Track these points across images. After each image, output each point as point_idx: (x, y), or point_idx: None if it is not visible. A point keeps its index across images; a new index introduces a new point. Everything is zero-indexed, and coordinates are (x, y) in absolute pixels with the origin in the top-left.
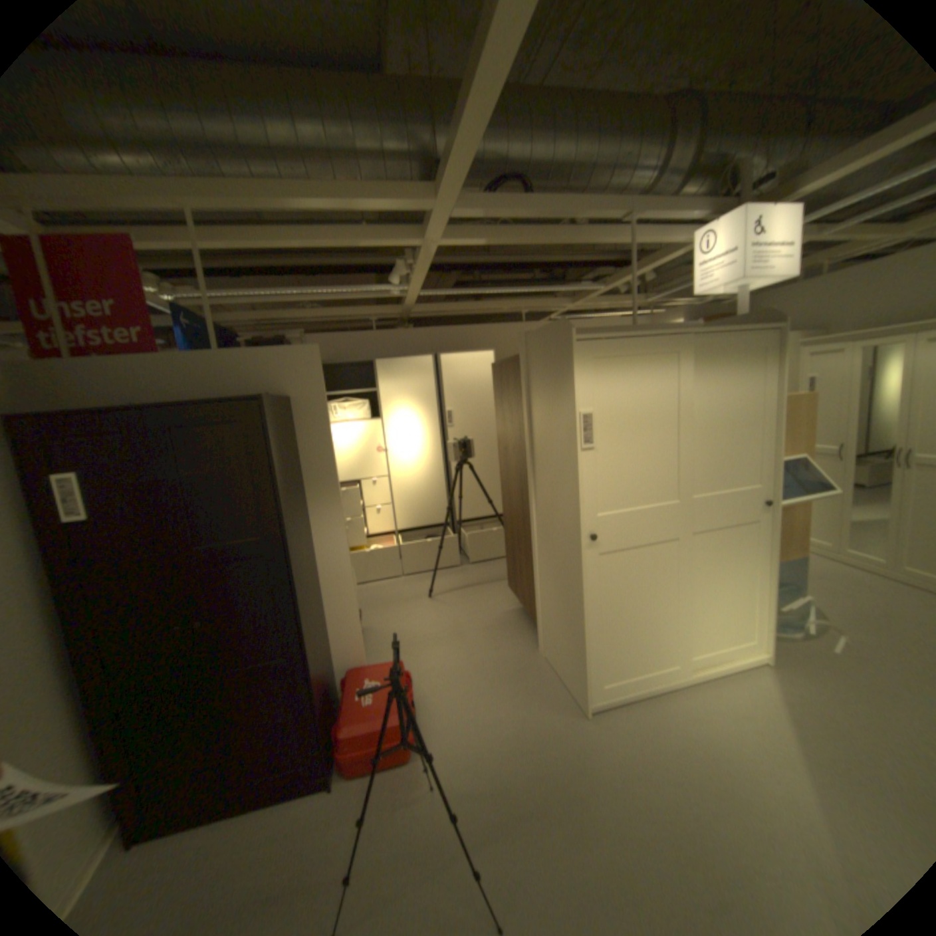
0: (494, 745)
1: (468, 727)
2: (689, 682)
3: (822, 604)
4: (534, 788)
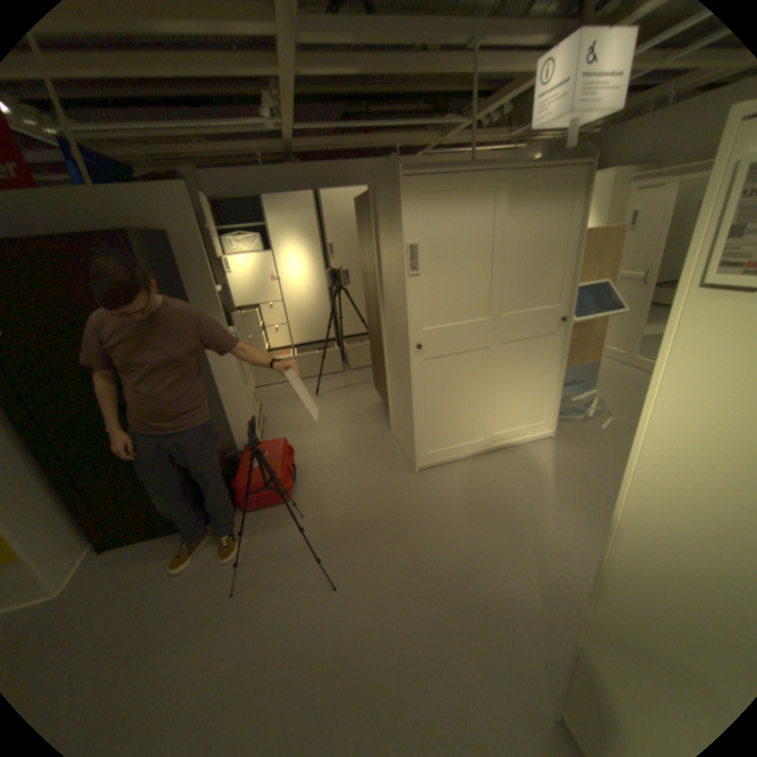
0: (349, 489)
1: (333, 479)
2: (491, 448)
3: (605, 395)
4: (371, 514)
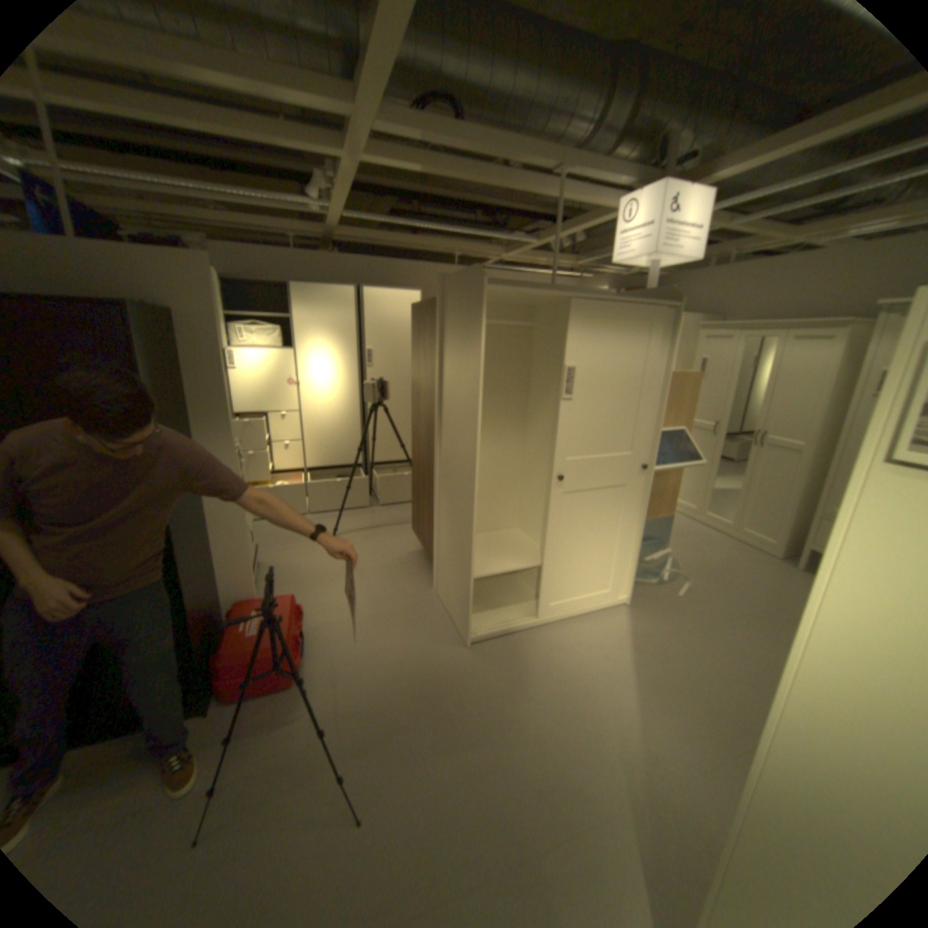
0: (378, 670)
1: (355, 655)
2: (559, 617)
3: (678, 555)
4: (409, 706)
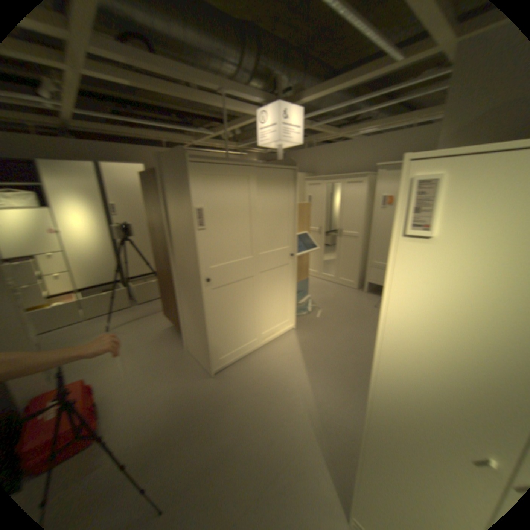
0: (158, 409)
1: (140, 404)
2: (262, 344)
3: (314, 297)
4: (183, 424)
